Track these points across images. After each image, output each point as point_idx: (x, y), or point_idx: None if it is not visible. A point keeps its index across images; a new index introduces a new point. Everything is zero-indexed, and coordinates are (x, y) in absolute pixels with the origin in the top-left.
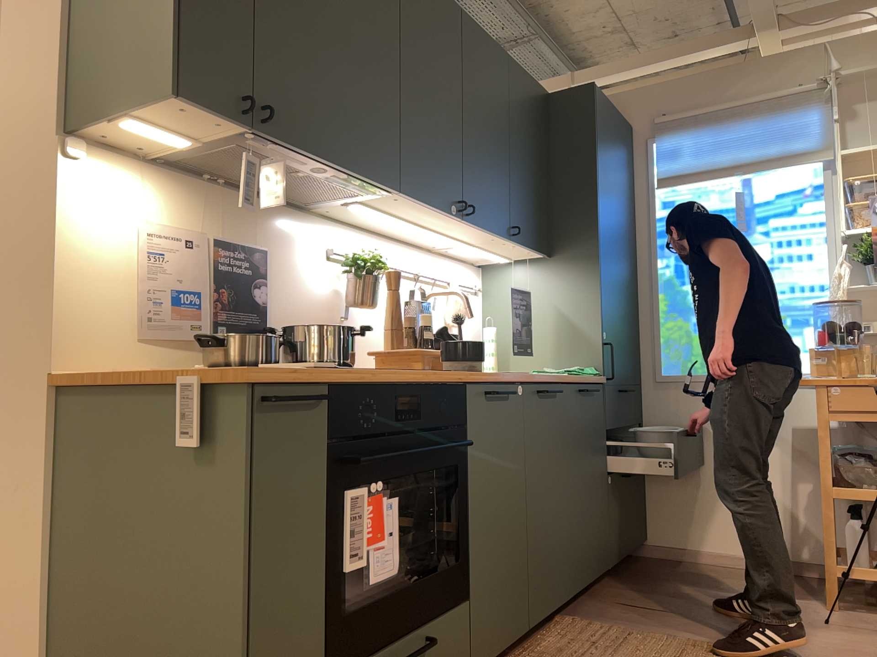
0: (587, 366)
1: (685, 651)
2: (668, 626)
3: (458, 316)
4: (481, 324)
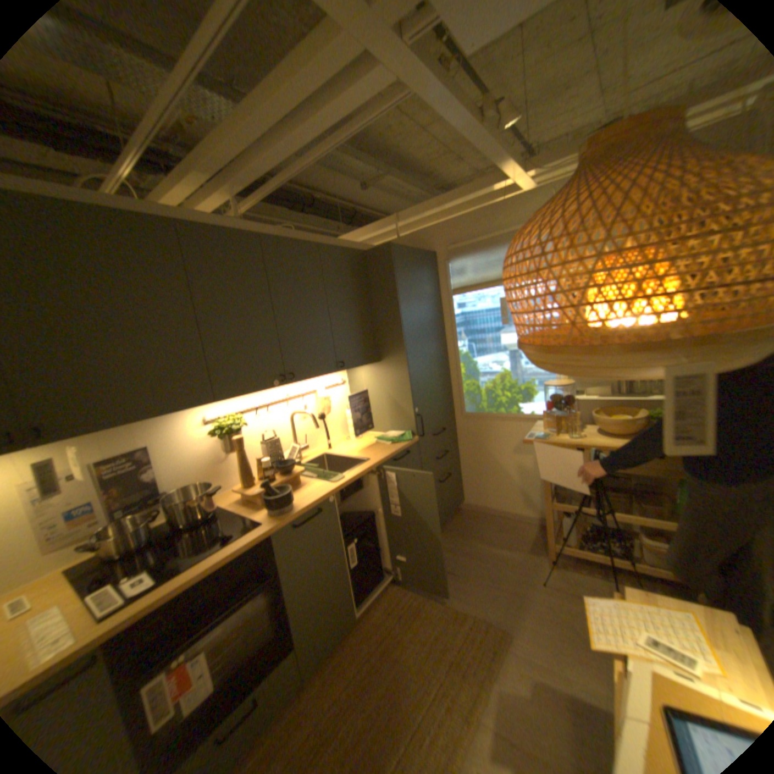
0: (406, 430)
1: (447, 627)
2: (448, 595)
3: (321, 414)
4: (346, 404)
